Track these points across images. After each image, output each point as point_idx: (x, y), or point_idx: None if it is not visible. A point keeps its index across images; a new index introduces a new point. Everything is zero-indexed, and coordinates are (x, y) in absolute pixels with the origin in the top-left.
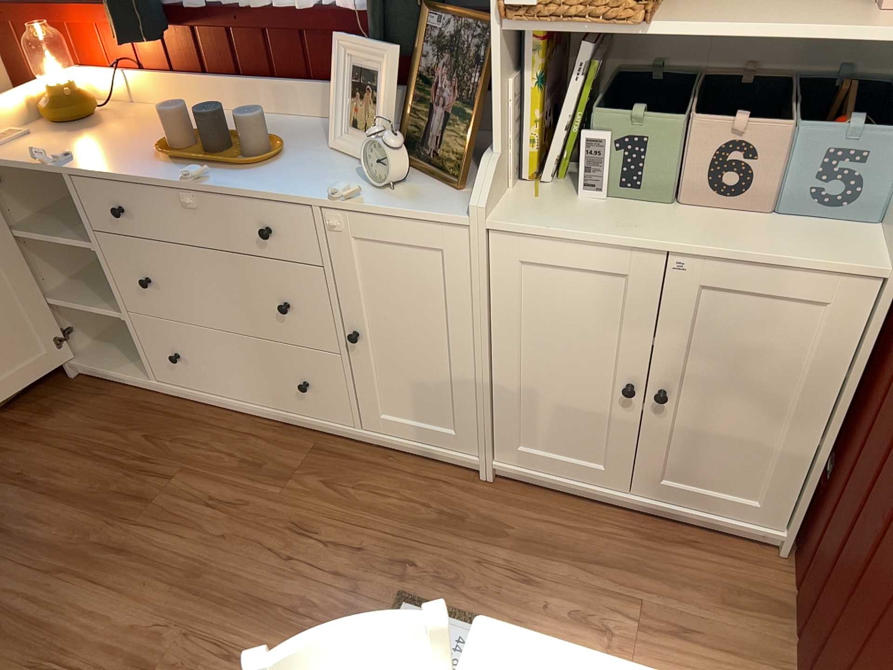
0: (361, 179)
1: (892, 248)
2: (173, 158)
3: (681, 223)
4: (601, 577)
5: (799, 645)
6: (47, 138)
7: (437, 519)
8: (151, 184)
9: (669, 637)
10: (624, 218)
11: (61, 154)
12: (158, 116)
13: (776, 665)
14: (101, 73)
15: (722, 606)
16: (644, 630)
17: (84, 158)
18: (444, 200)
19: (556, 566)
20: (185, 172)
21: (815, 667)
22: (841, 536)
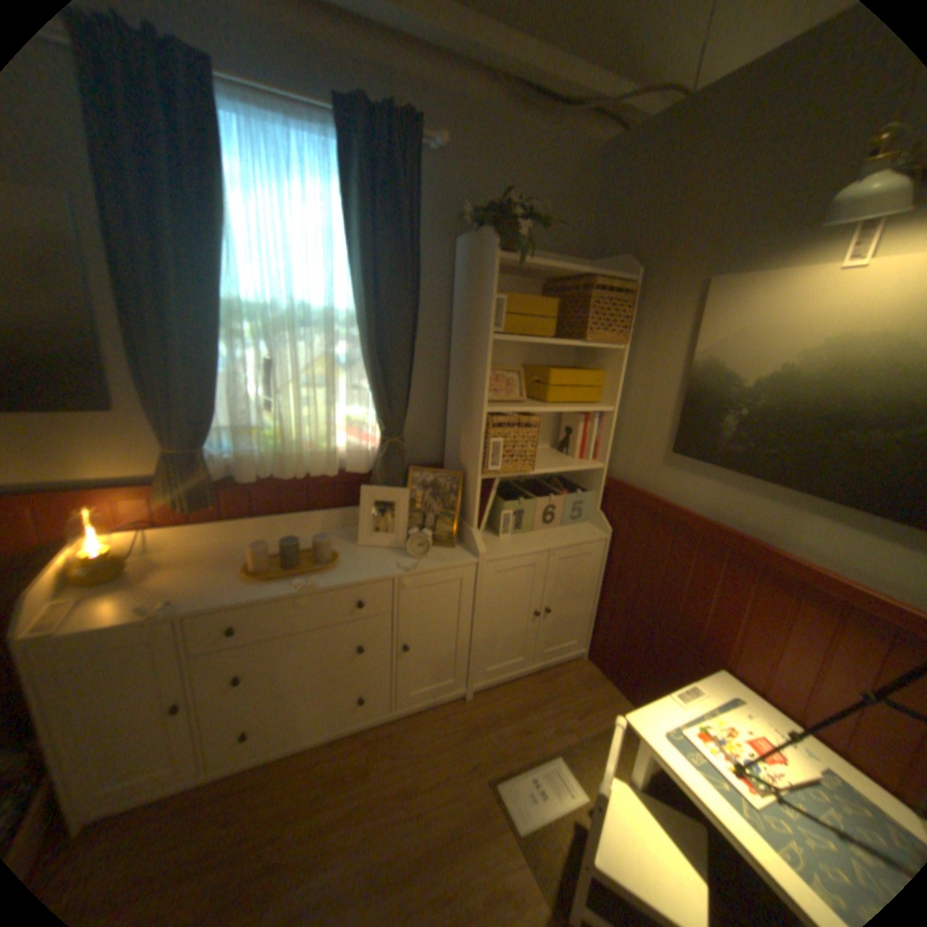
0: (402, 559)
1: (600, 530)
2: (263, 582)
3: (541, 540)
4: (547, 712)
5: (616, 691)
6: (103, 601)
7: (465, 737)
8: (266, 603)
9: (587, 718)
10: (524, 543)
11: (158, 607)
12: (187, 558)
13: (618, 703)
14: (116, 538)
15: (588, 694)
16: (579, 722)
17: (180, 604)
18: (454, 557)
19: (530, 720)
20: (296, 586)
21: (635, 691)
22: (620, 636)
